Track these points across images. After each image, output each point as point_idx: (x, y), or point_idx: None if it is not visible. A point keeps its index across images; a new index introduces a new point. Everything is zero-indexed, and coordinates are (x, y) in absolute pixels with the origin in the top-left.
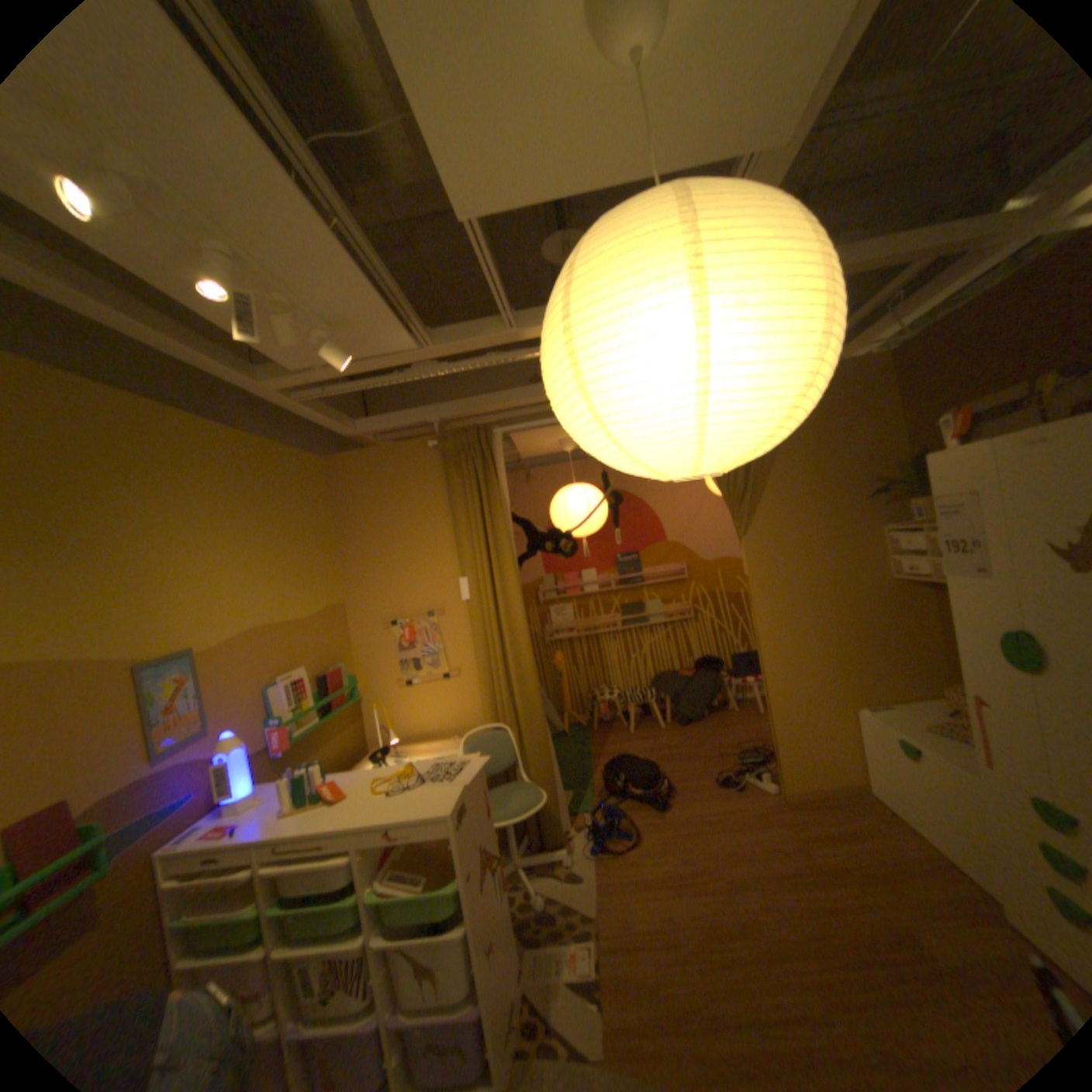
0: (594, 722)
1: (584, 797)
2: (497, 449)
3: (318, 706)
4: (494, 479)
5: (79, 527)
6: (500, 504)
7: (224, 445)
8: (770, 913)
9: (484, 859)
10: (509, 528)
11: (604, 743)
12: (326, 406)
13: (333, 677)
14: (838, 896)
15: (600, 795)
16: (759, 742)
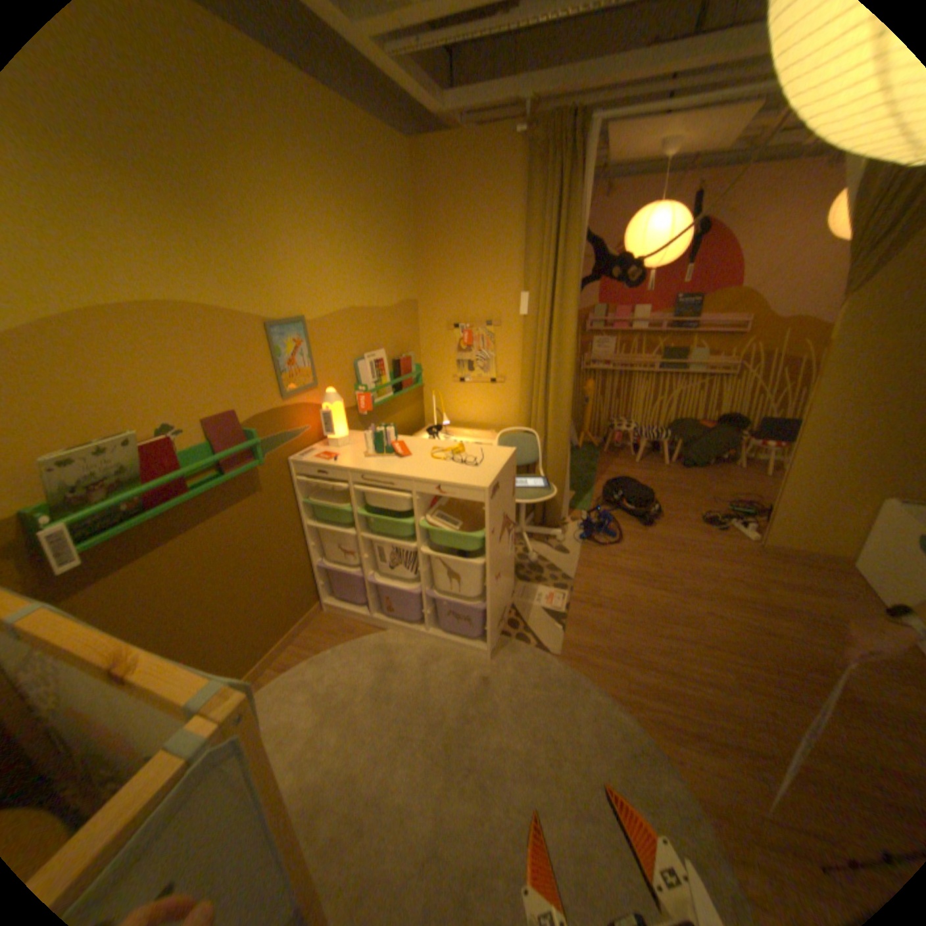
0: (604, 445)
1: (583, 498)
2: (590, 142)
3: (392, 383)
4: (579, 182)
5: (212, 185)
6: (578, 215)
7: (321, 111)
8: (715, 617)
9: (504, 521)
10: (581, 244)
11: (609, 463)
12: (417, 67)
13: (404, 362)
14: (782, 625)
15: (596, 500)
16: (756, 497)
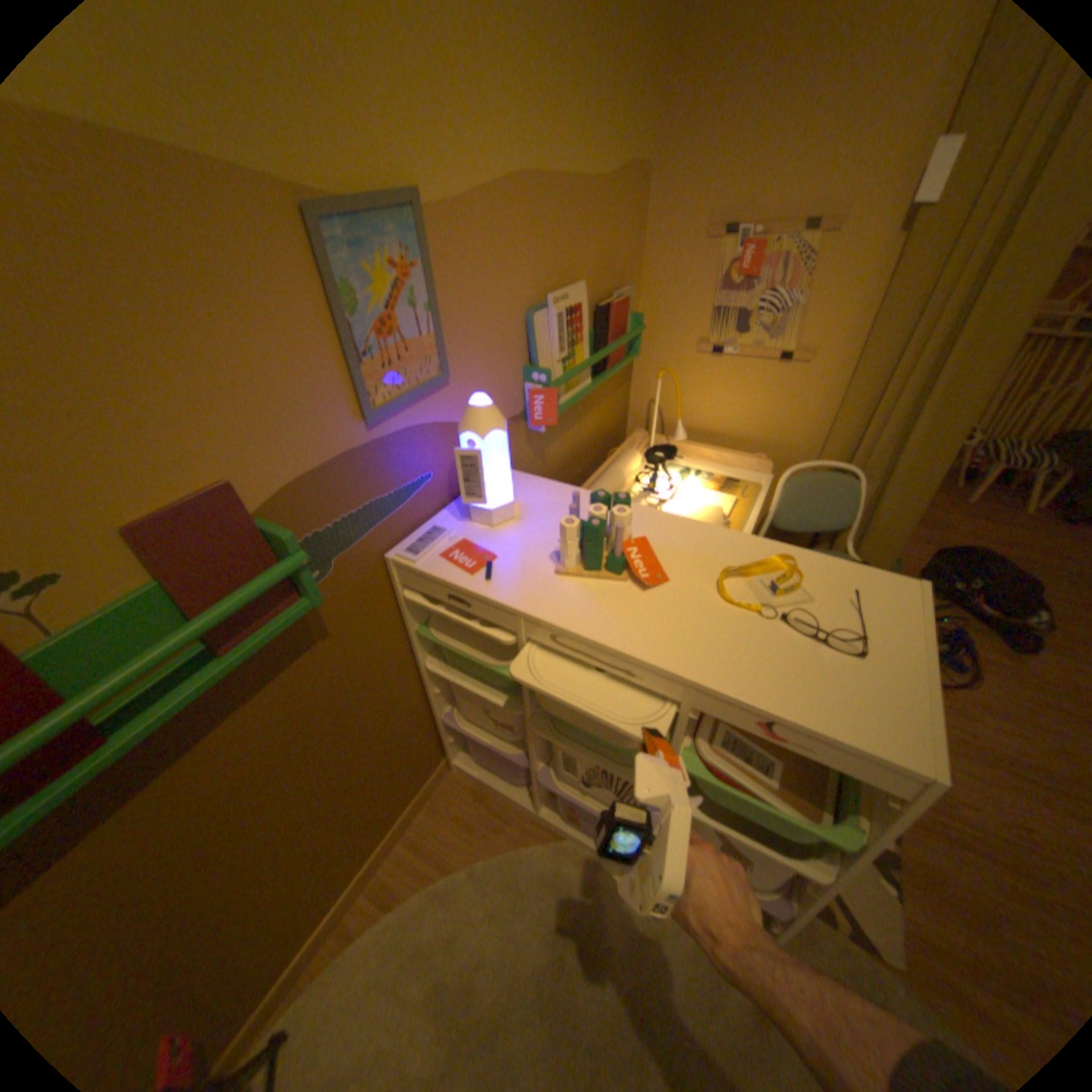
0: None
1: None
2: None
3: (596, 360)
4: None
5: None
6: None
7: None
8: None
9: None
10: None
11: None
12: None
13: (619, 310)
14: None
15: None
16: None
